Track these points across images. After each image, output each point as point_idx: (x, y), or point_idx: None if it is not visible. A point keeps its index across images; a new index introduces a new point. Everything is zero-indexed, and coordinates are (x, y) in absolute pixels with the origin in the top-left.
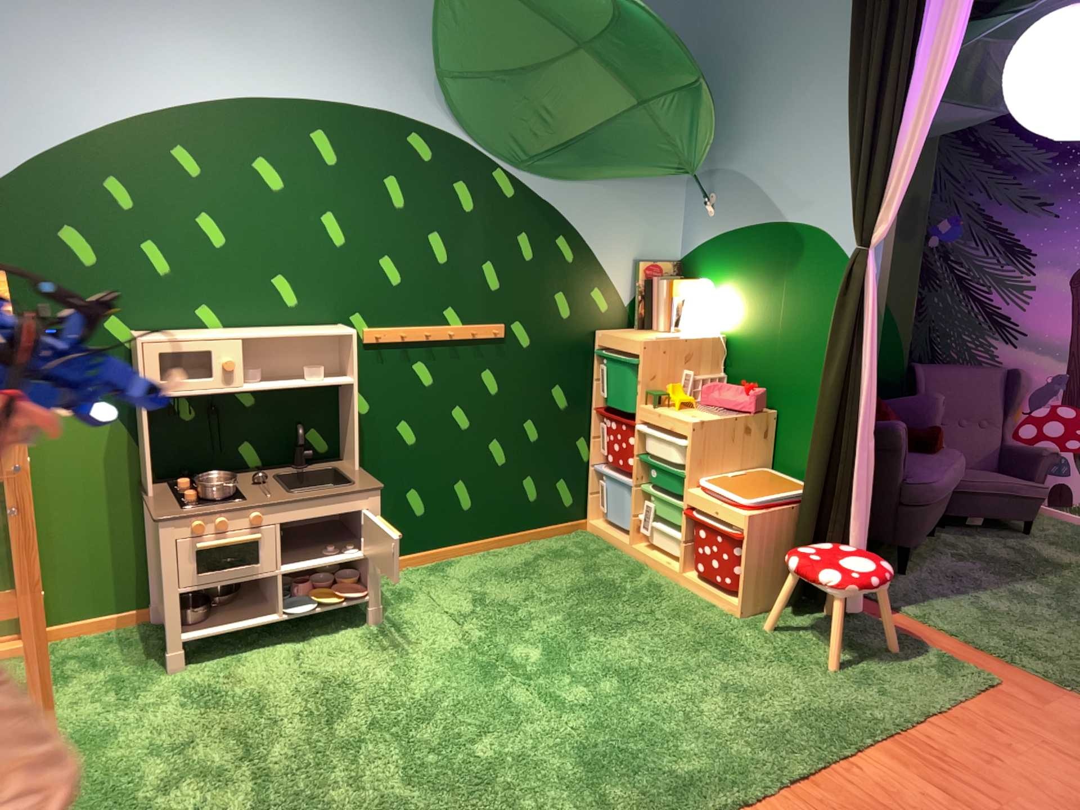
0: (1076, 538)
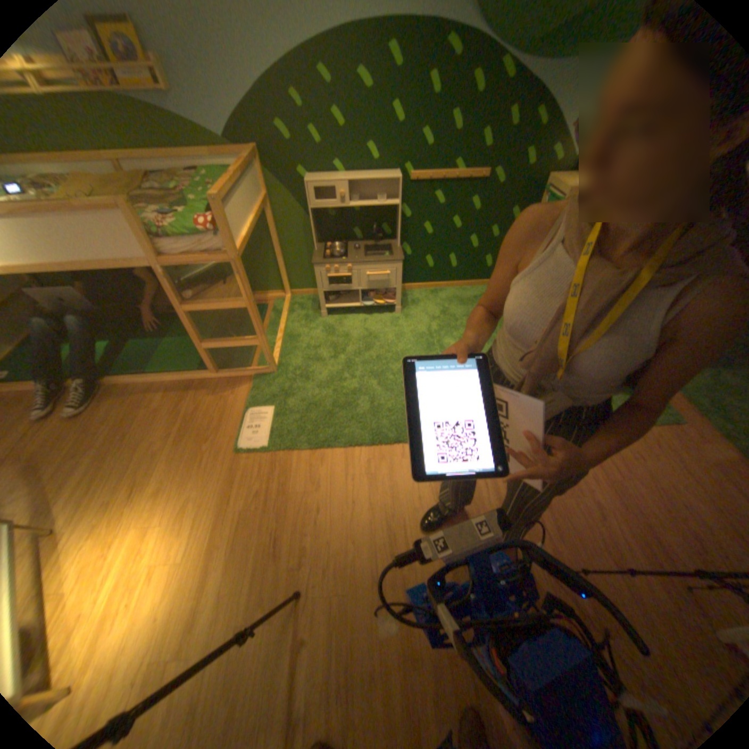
0: None
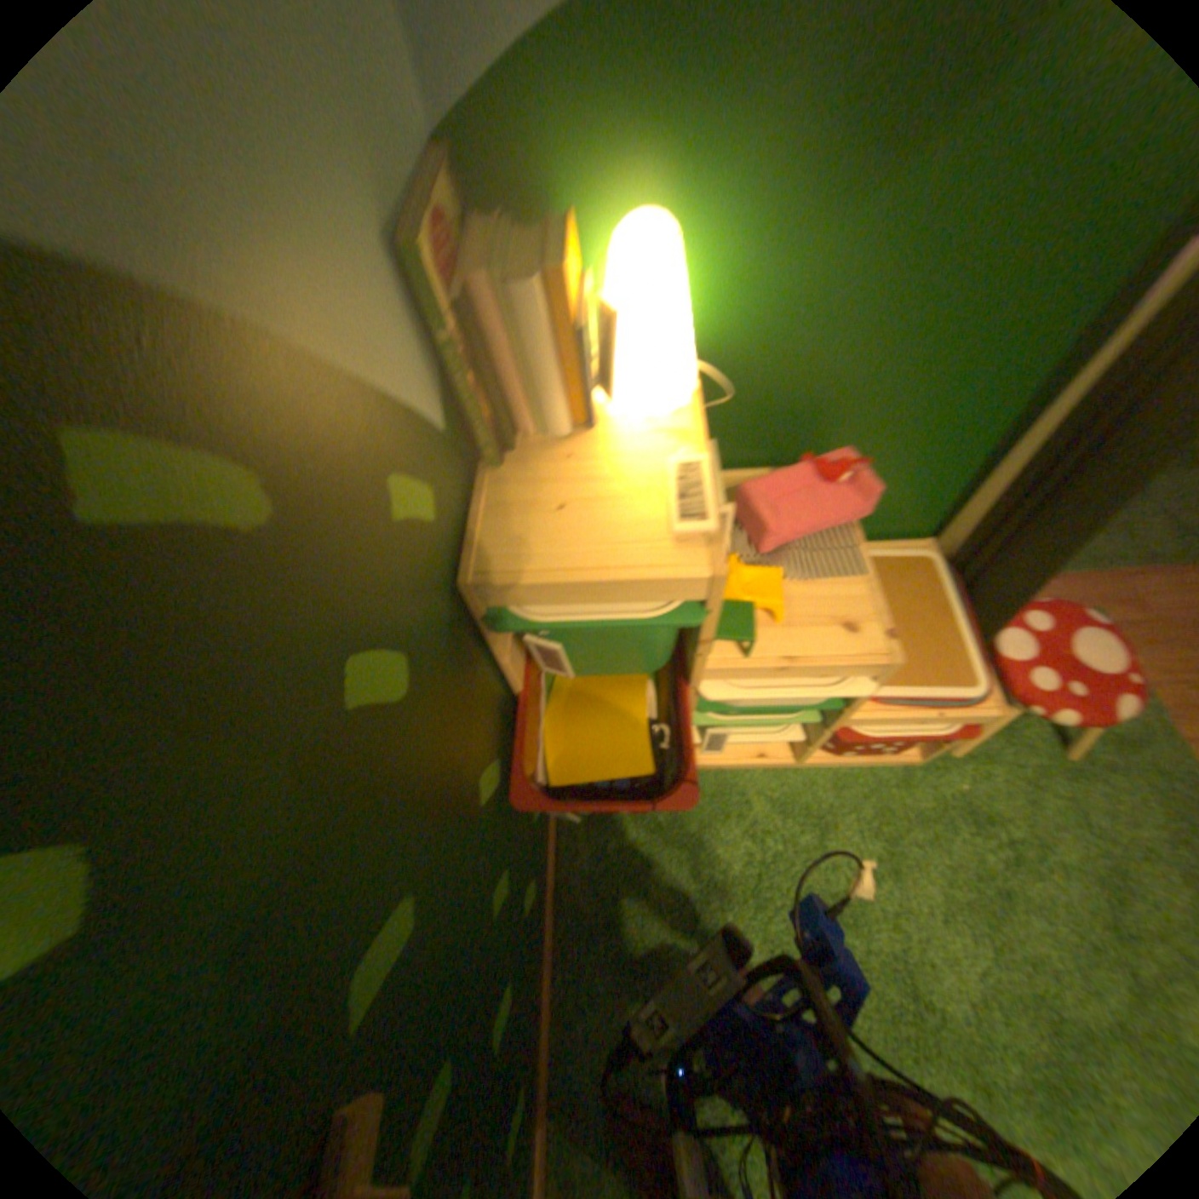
0: None
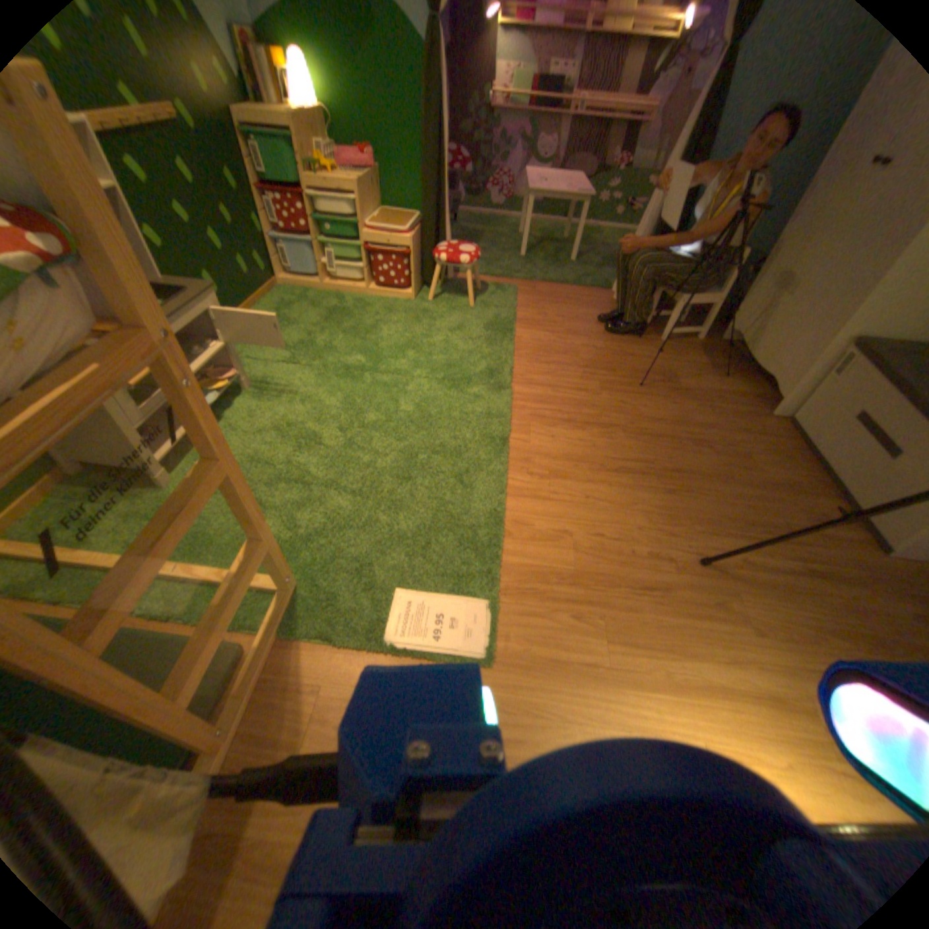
0: (472, 218)
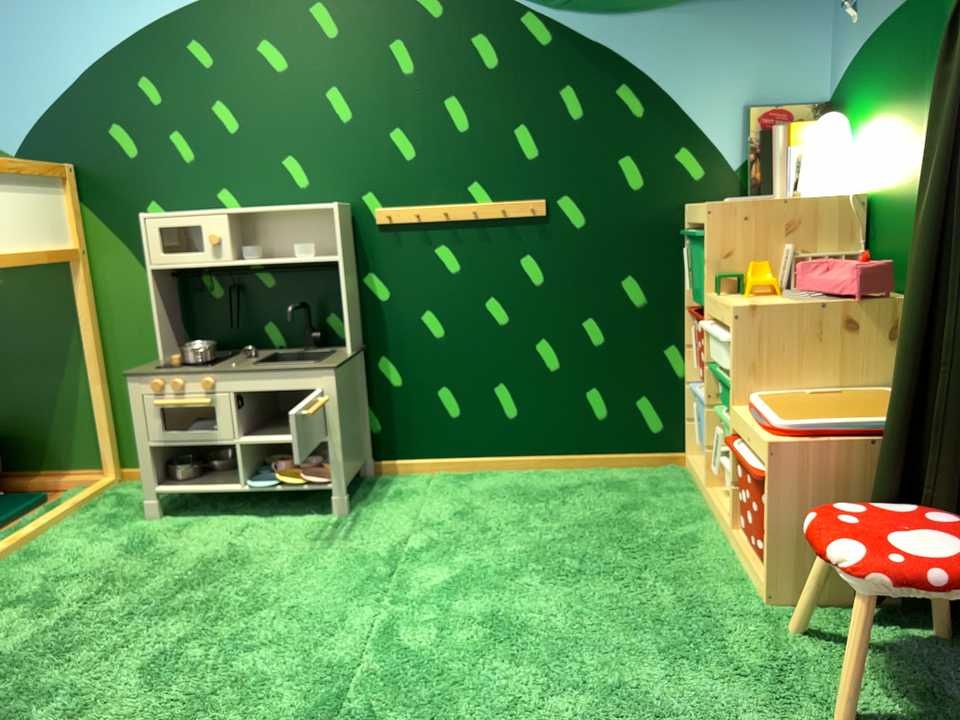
0: None
